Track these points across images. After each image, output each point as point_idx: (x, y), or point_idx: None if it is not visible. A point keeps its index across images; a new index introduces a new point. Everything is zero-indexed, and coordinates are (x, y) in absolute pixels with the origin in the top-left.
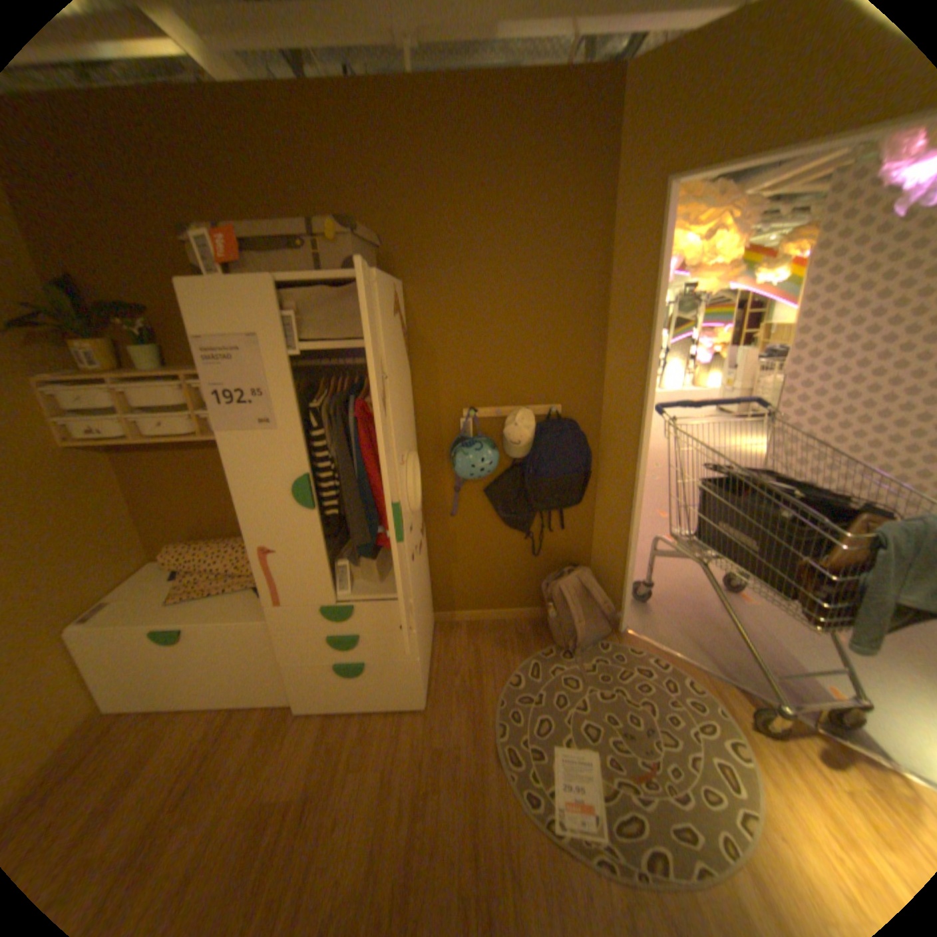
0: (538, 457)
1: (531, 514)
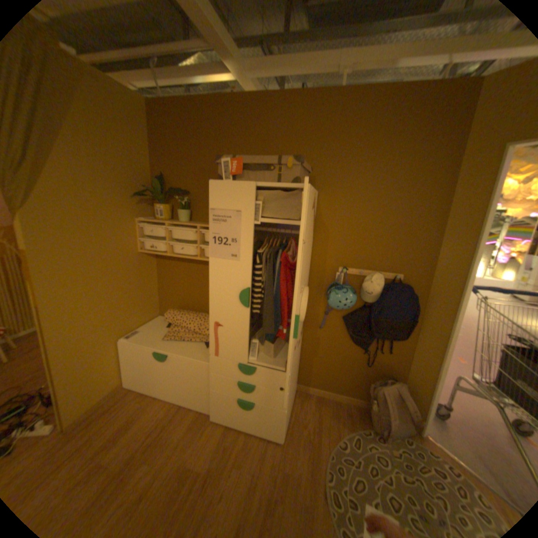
0: (383, 304)
1: (371, 339)
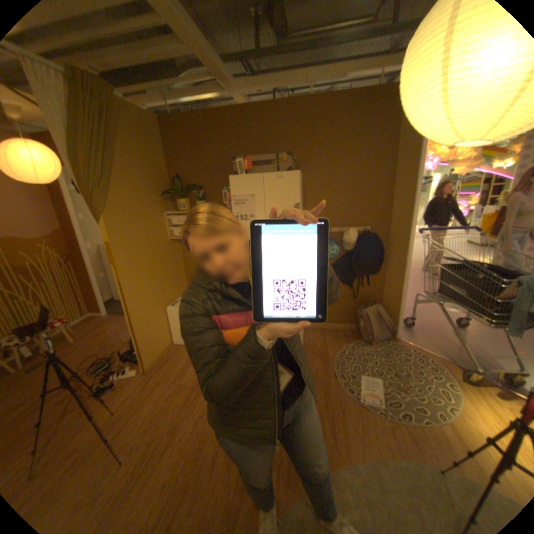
0: (358, 250)
1: (353, 278)
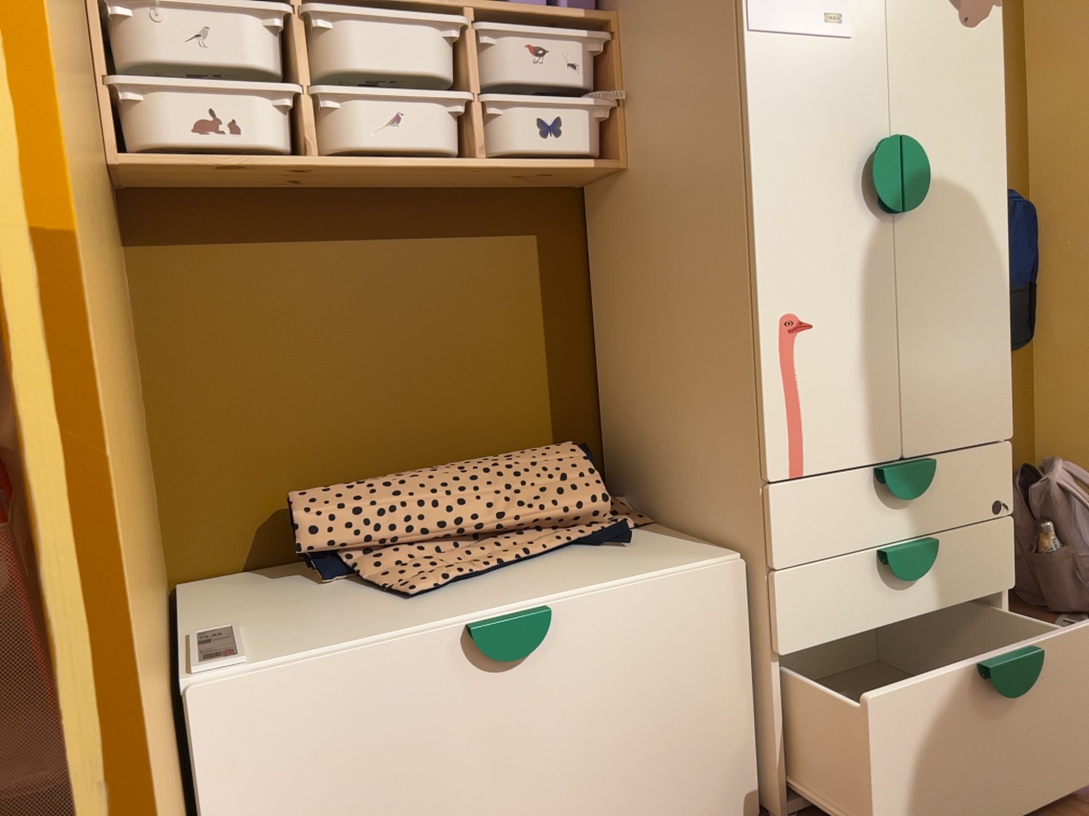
0: None
1: None
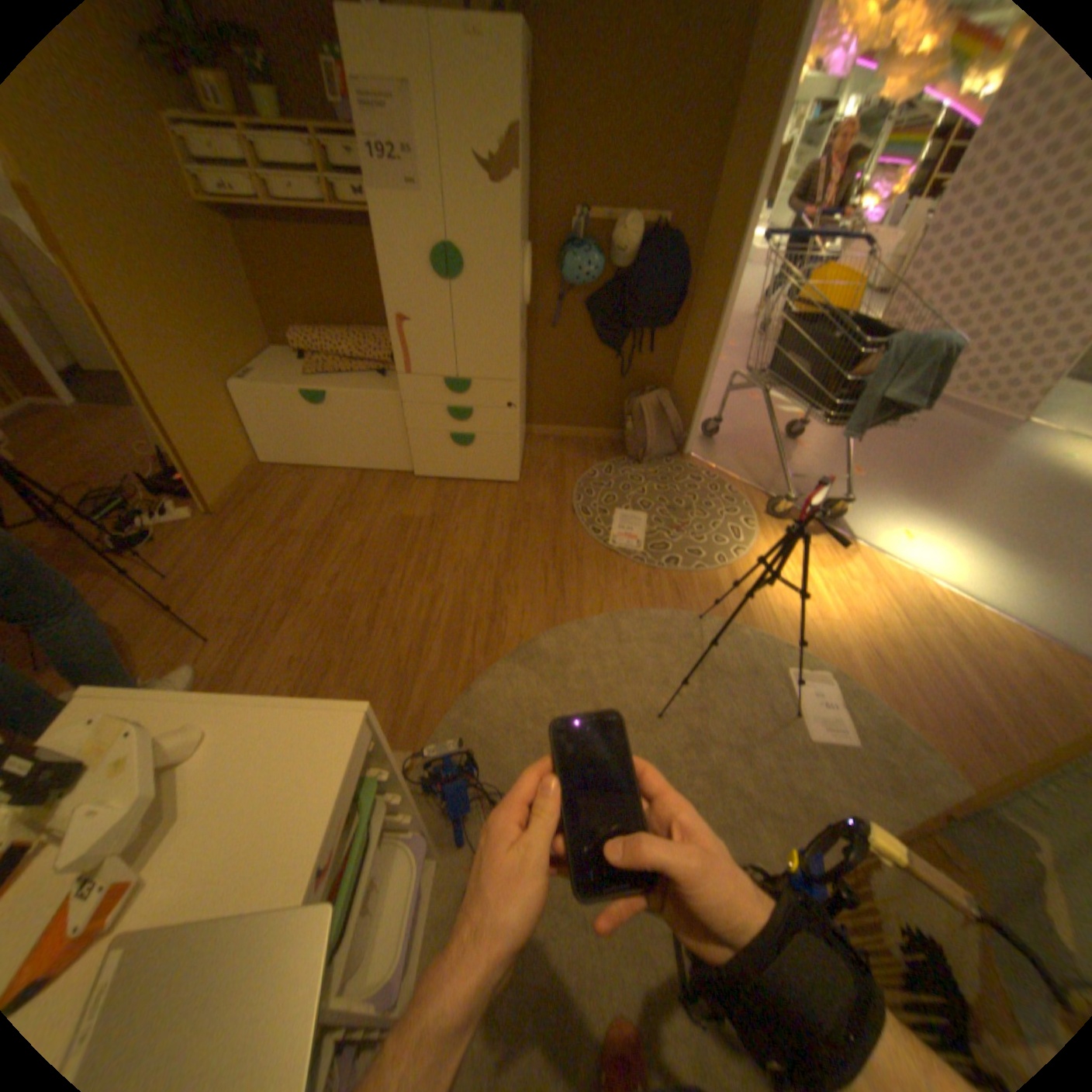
0: (641, 270)
1: (624, 335)
